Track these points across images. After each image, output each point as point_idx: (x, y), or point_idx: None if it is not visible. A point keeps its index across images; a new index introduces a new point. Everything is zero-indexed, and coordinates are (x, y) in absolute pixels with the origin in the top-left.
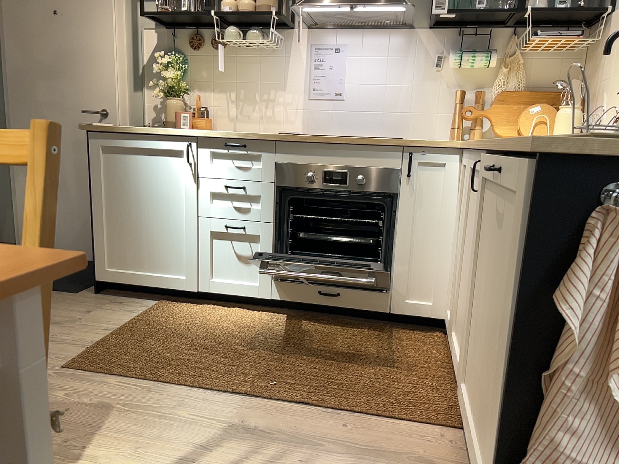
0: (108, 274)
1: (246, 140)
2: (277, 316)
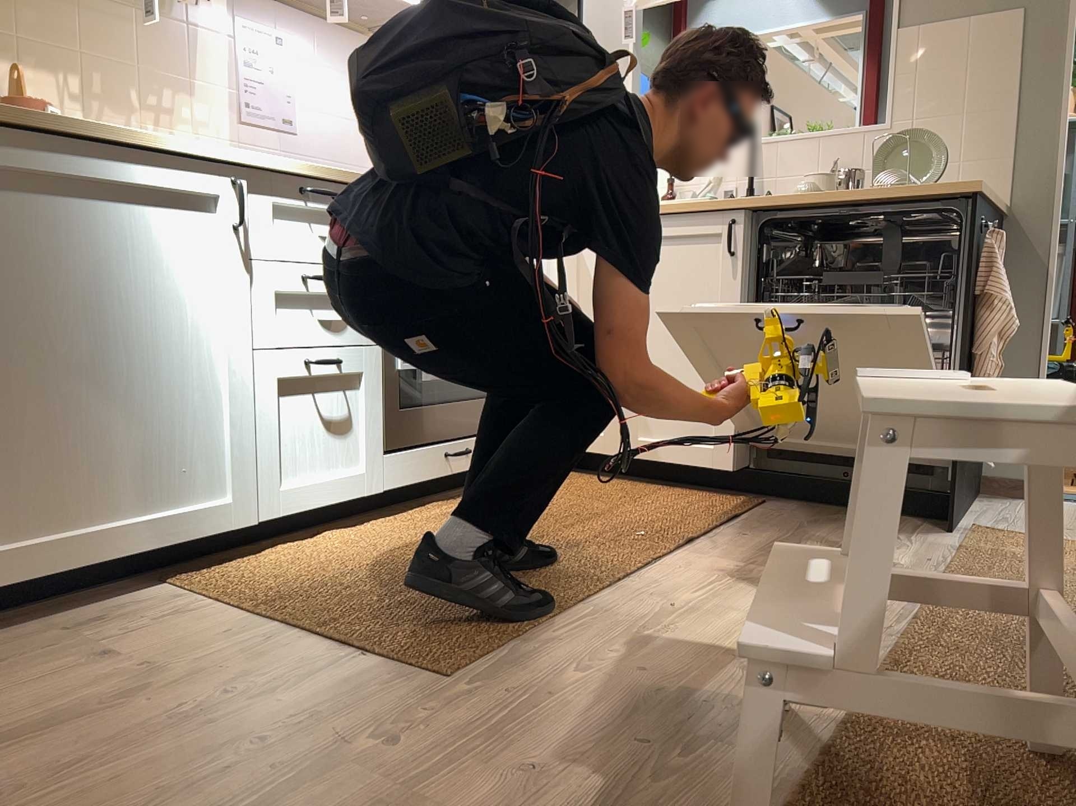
0: (9, 561)
1: (339, 185)
2: (387, 519)
